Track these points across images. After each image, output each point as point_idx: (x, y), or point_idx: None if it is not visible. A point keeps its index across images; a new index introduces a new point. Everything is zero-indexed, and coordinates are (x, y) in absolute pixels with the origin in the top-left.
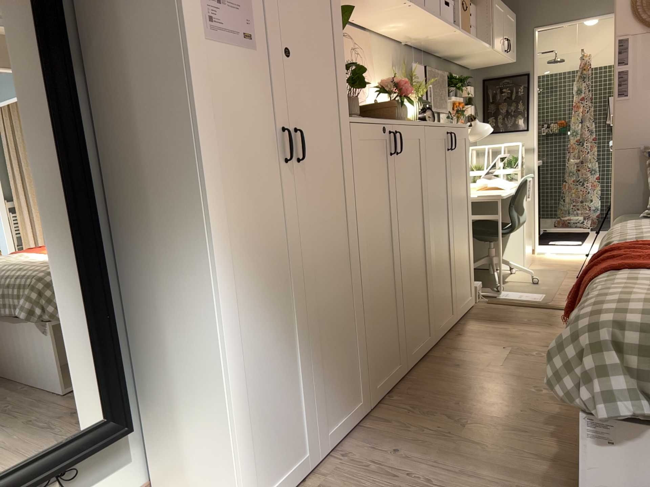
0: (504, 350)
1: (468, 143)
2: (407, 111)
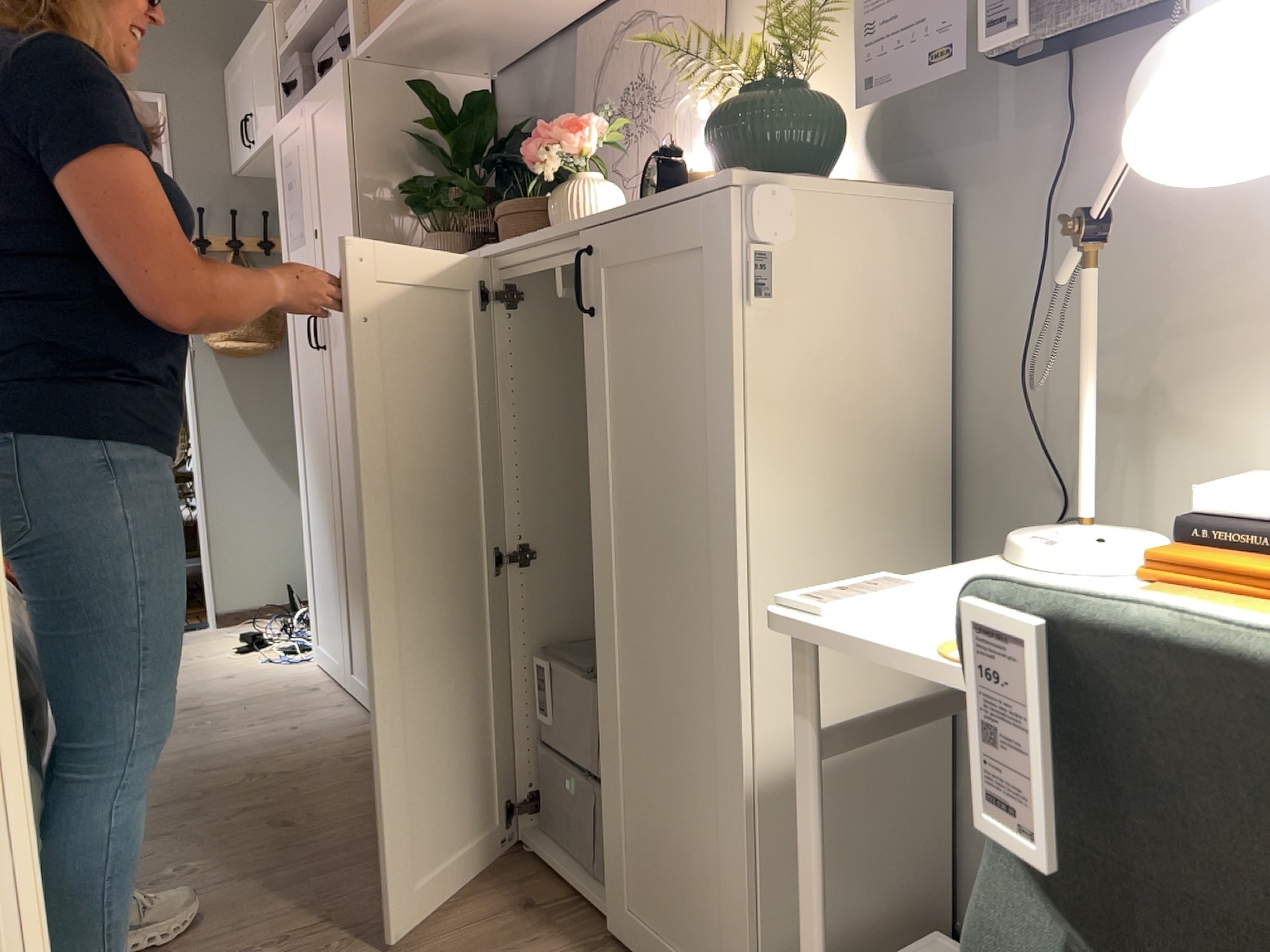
0: (355, 929)
1: (729, 272)
2: (567, 204)
